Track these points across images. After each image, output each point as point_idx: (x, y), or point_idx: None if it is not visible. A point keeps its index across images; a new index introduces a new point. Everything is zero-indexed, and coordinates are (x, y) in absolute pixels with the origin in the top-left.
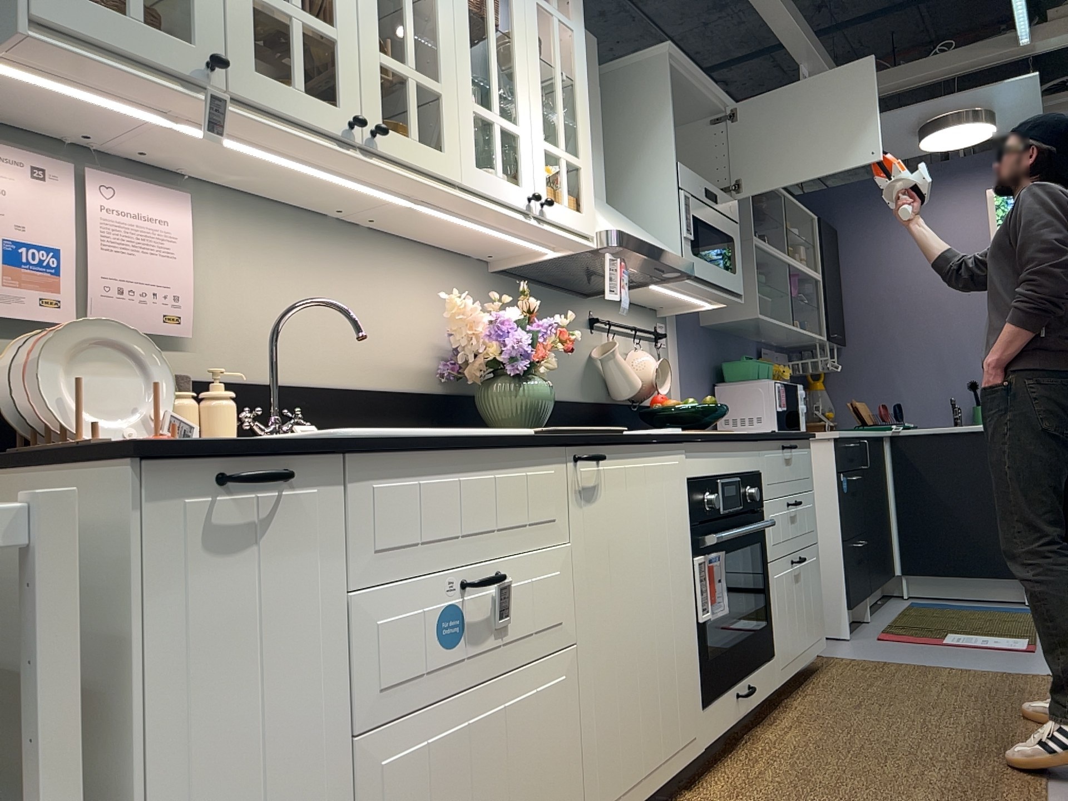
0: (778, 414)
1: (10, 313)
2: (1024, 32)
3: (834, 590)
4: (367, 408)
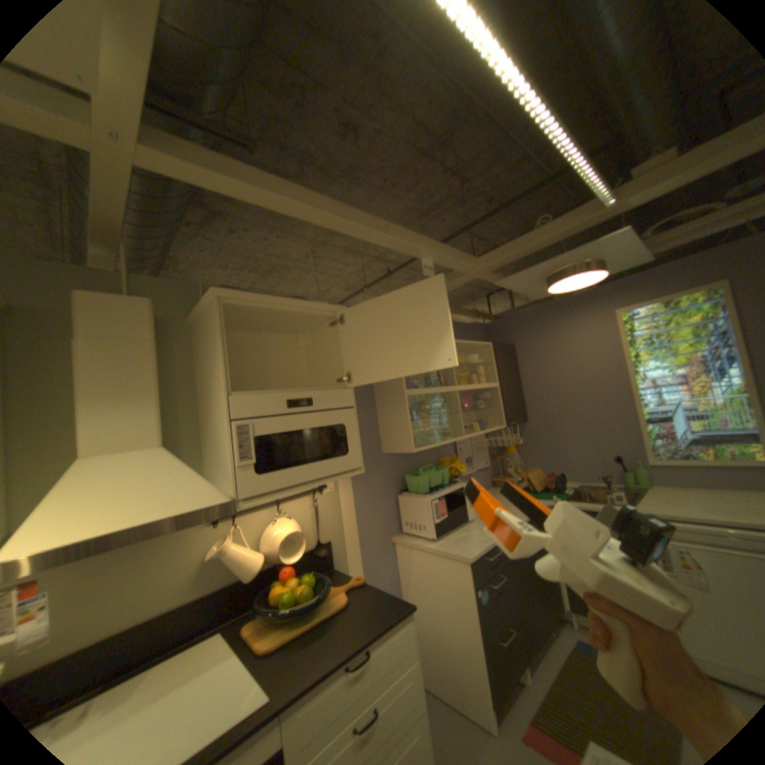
0: (435, 525)
1: None
2: (611, 192)
3: (480, 690)
4: None
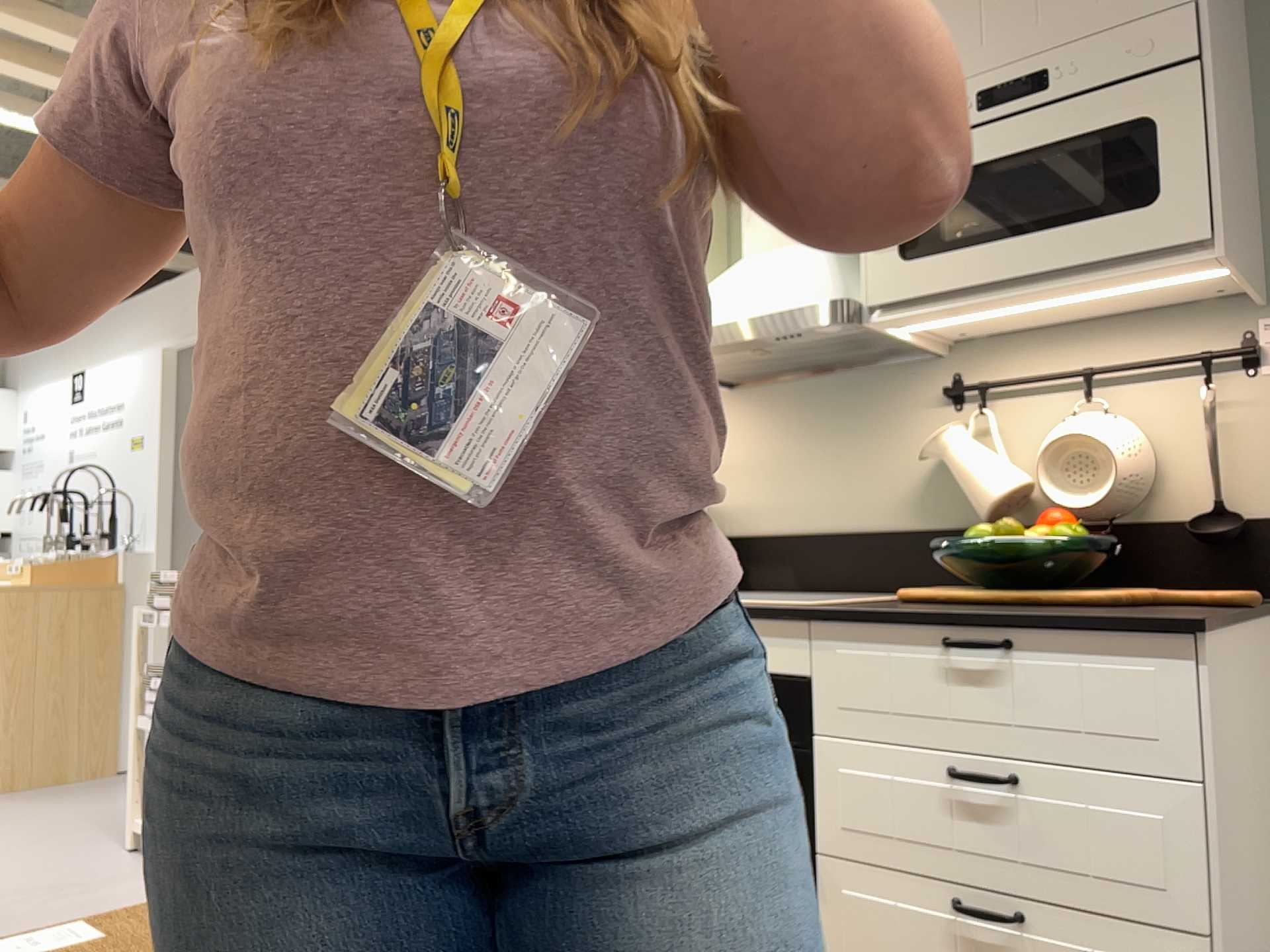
0: None
1: None
2: None
3: None
4: None
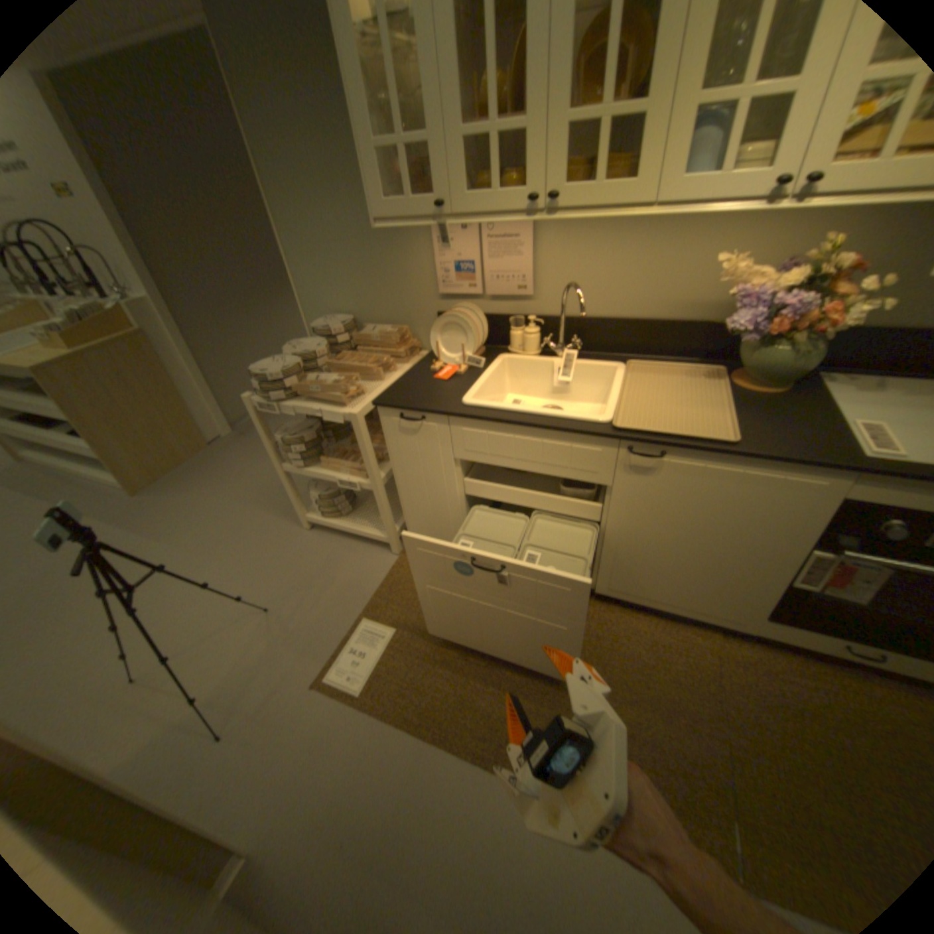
0: None
1: (460, 292)
2: None
3: None
4: (650, 332)
